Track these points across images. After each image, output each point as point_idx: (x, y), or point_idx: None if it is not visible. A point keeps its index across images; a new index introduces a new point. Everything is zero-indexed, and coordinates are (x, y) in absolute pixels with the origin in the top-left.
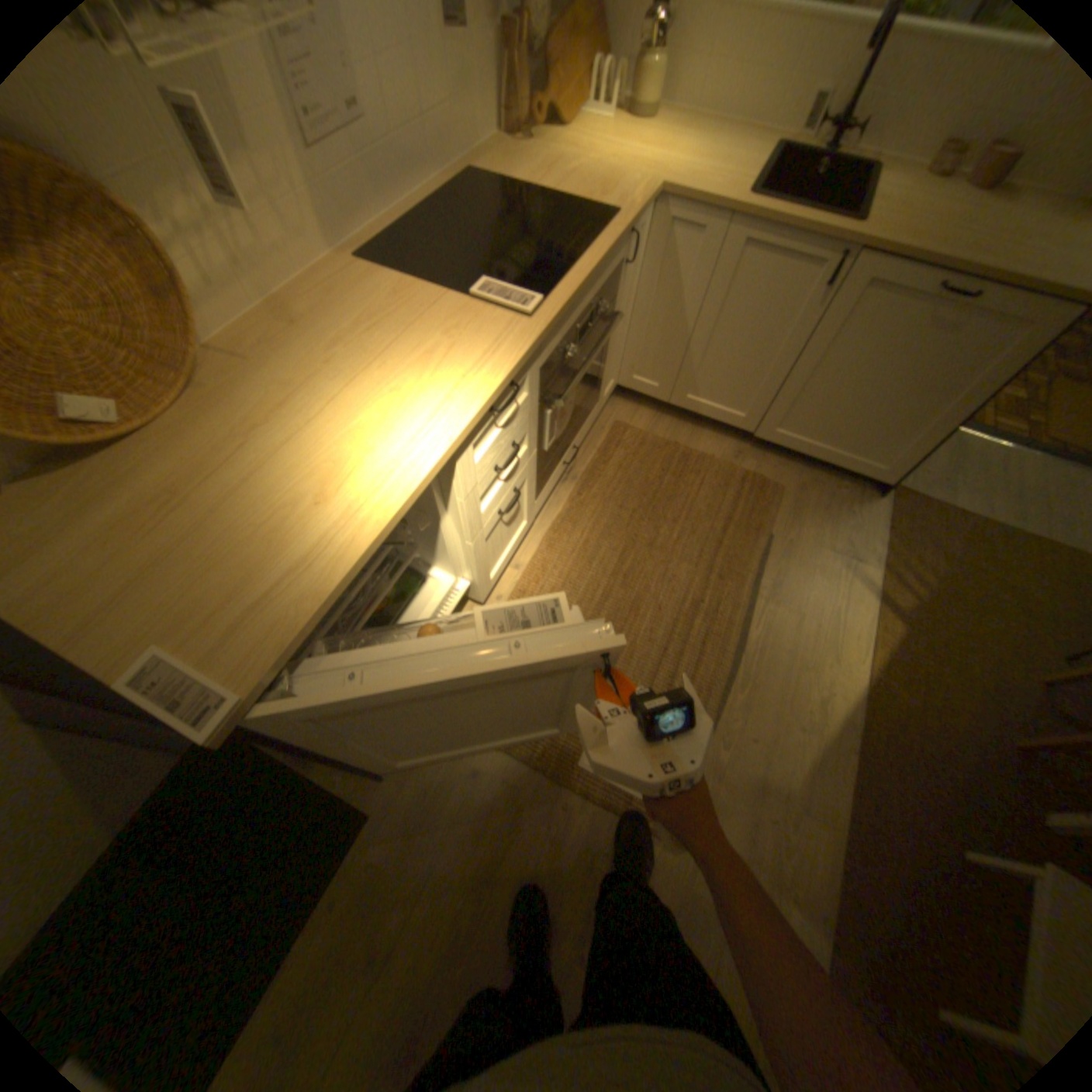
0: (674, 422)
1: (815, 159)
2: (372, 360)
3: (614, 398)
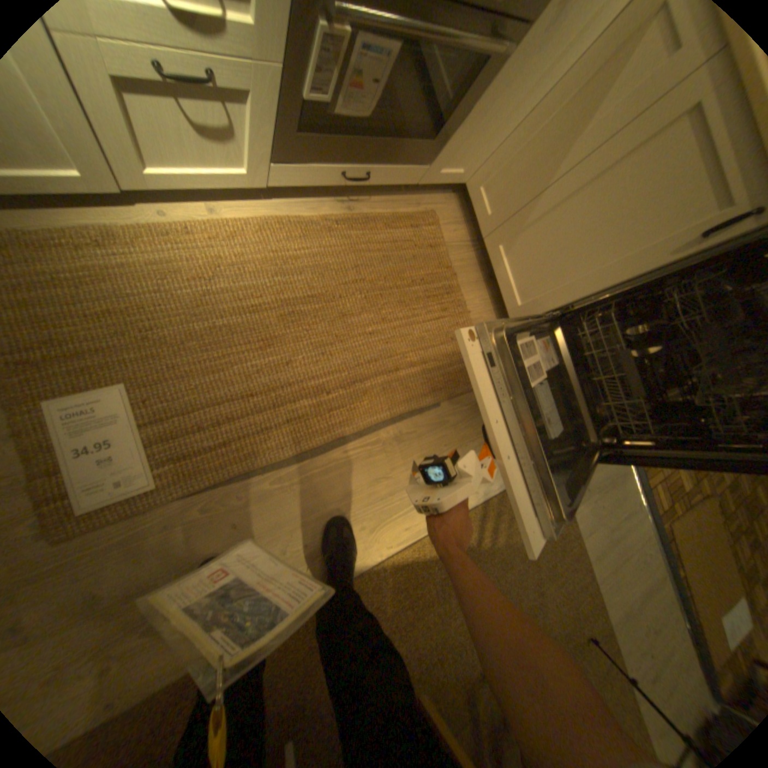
0: (474, 263)
1: None
2: None
3: (456, 199)
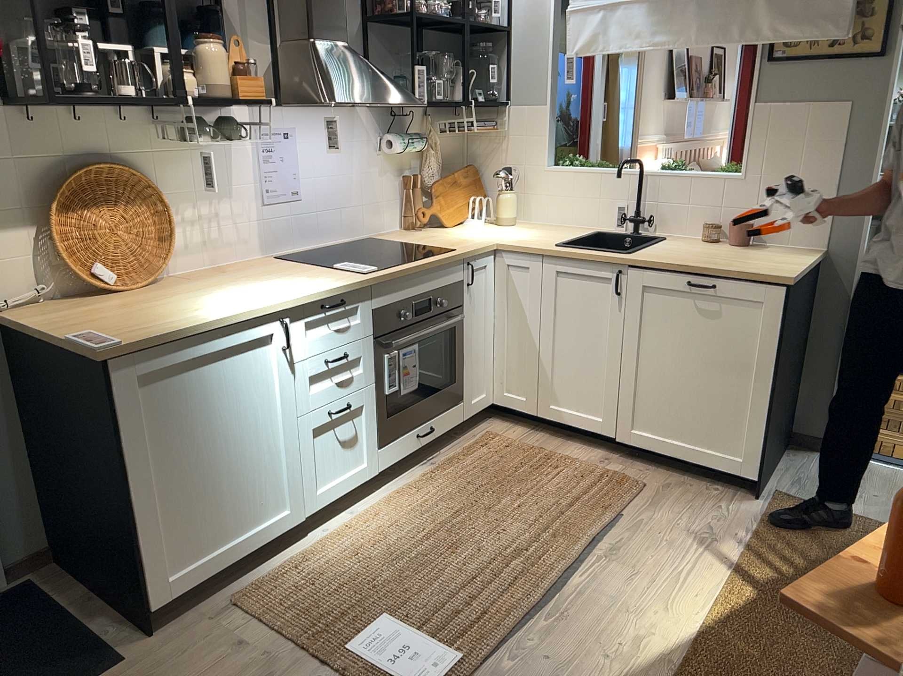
0: (549, 436)
1: (623, 237)
2: (258, 282)
3: (496, 419)
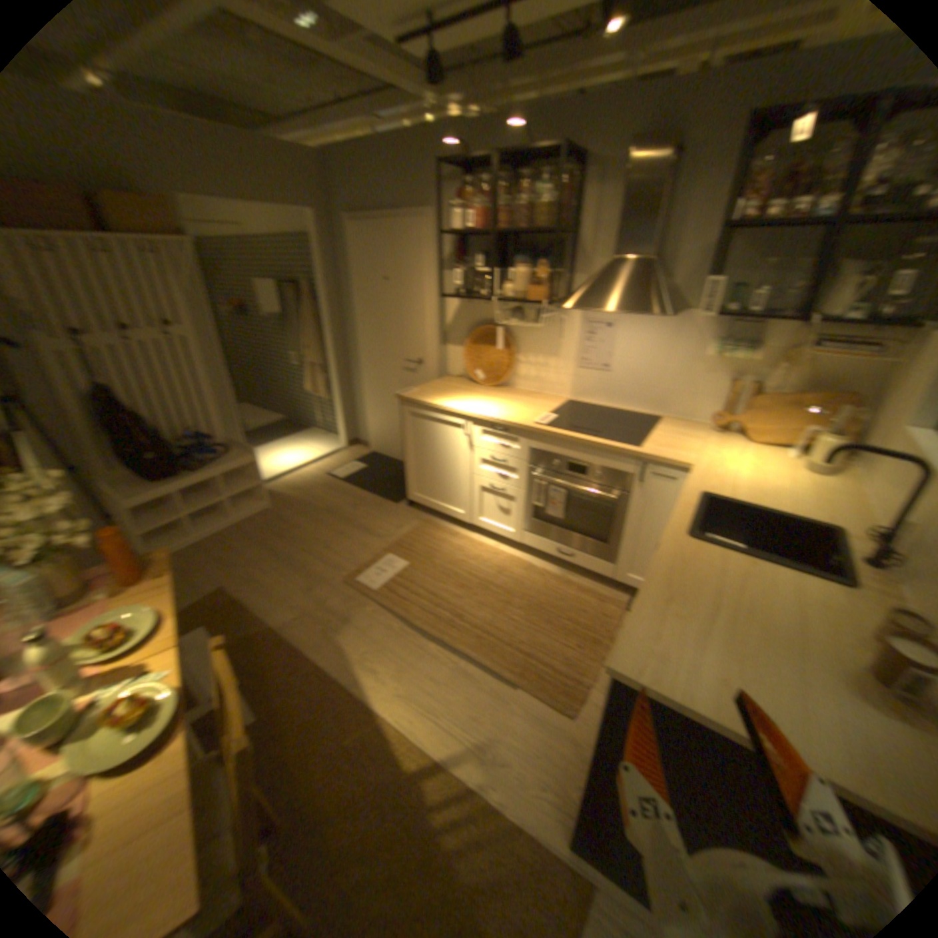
0: None
1: (837, 552)
2: (504, 403)
3: None
